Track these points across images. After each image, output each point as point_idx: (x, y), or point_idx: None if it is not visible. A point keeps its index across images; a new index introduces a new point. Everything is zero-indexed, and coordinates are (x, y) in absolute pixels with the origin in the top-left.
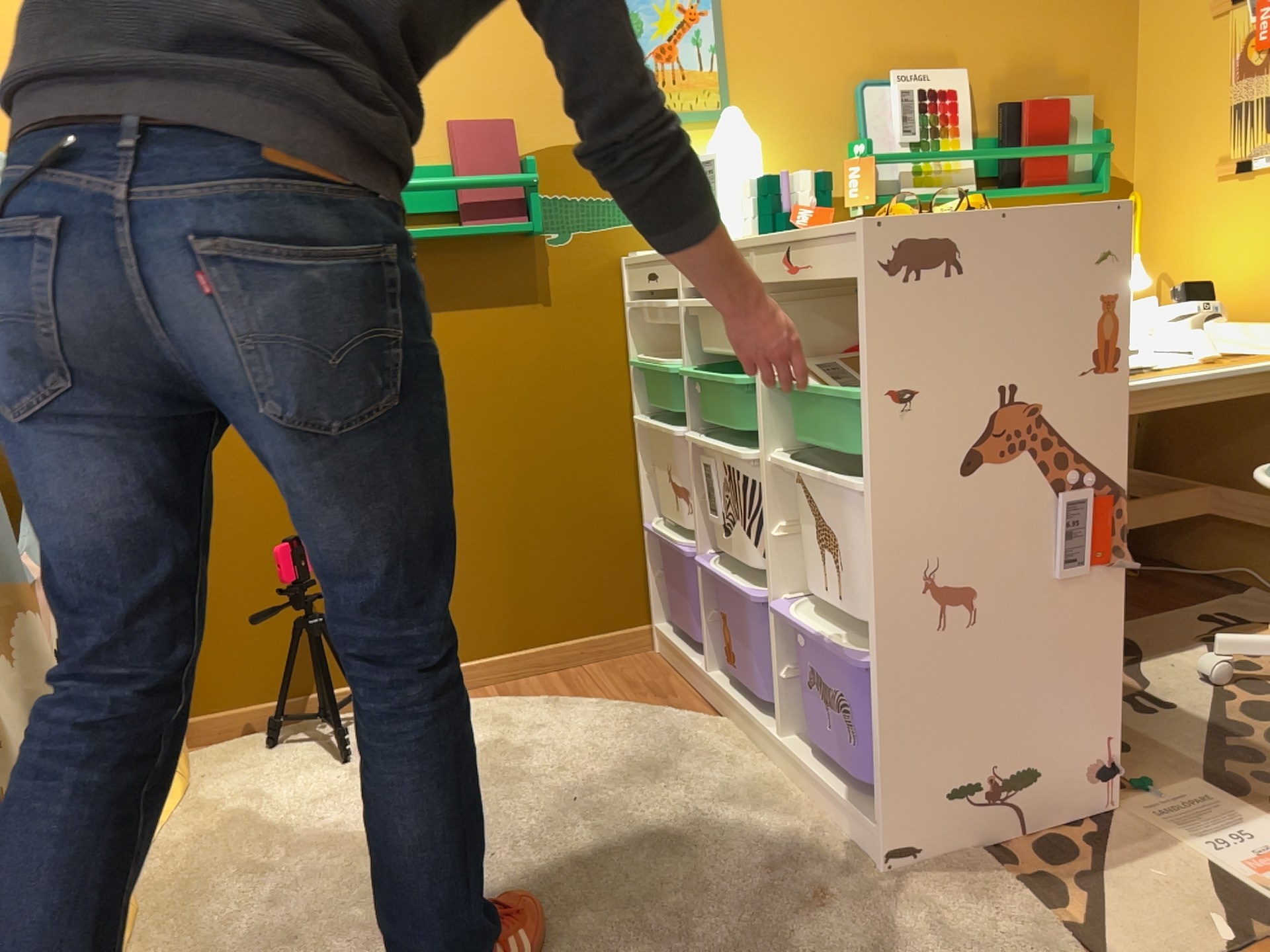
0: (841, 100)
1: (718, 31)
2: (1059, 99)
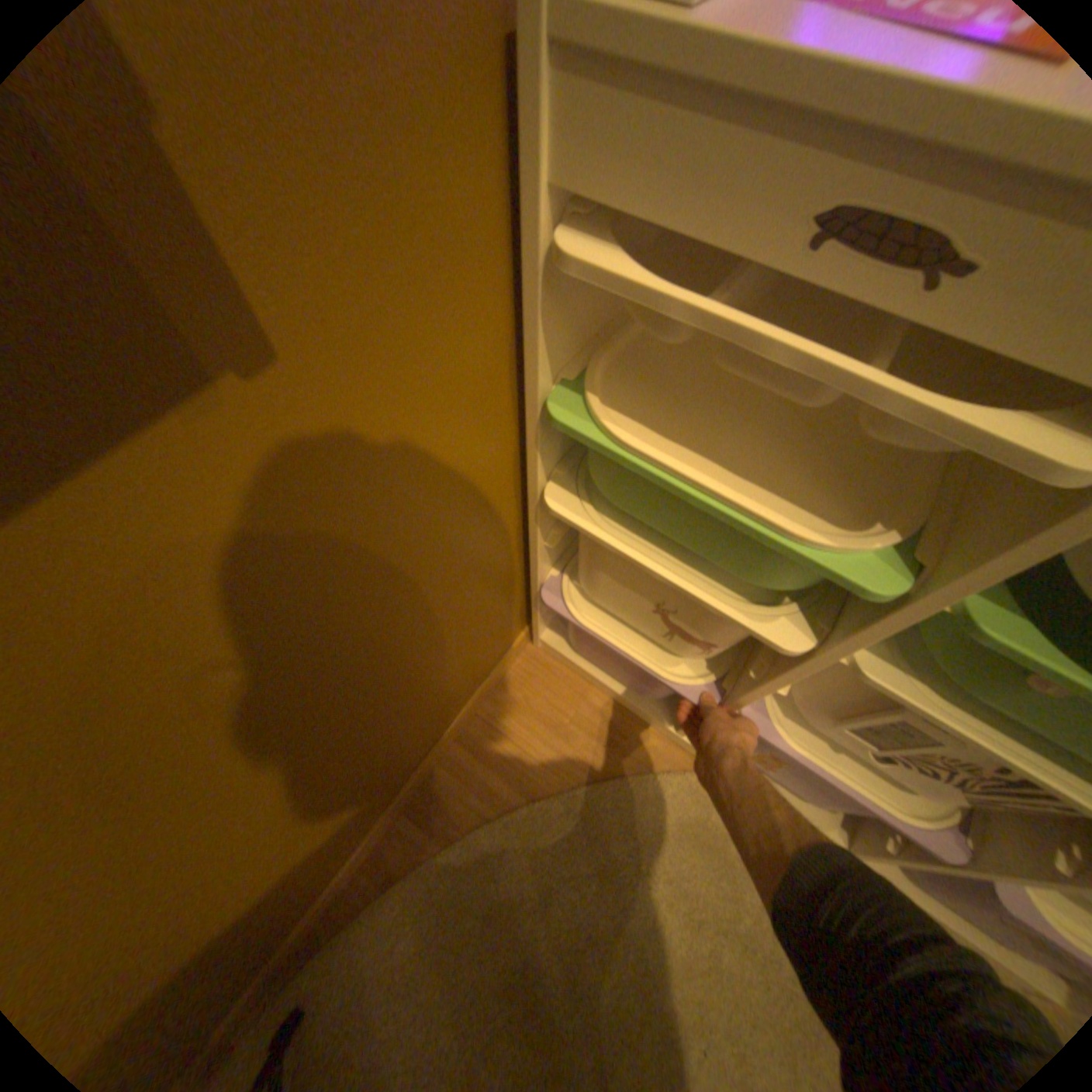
0: None
1: None
2: None
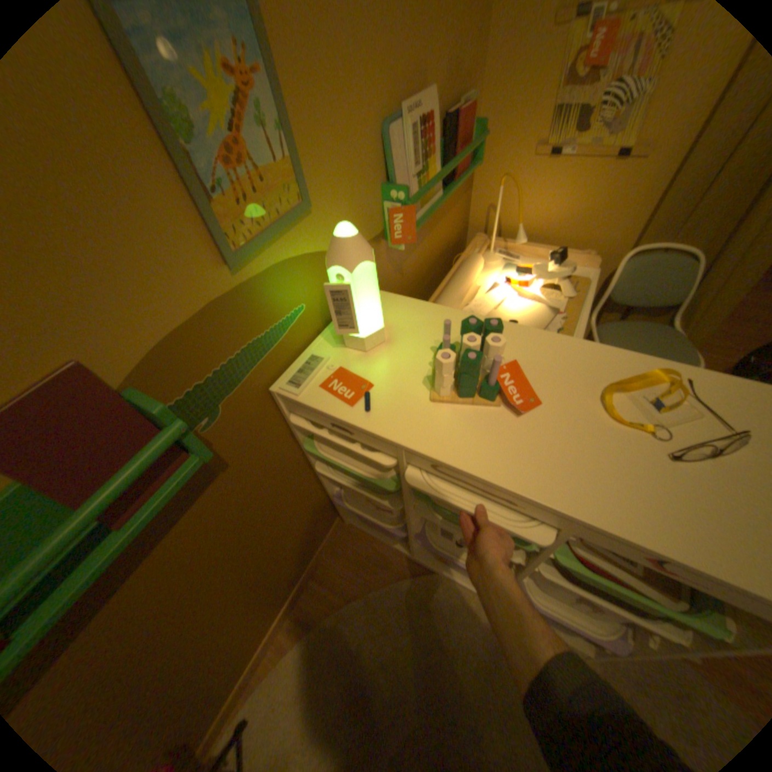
0: (375, 144)
1: (278, 94)
2: (471, 98)
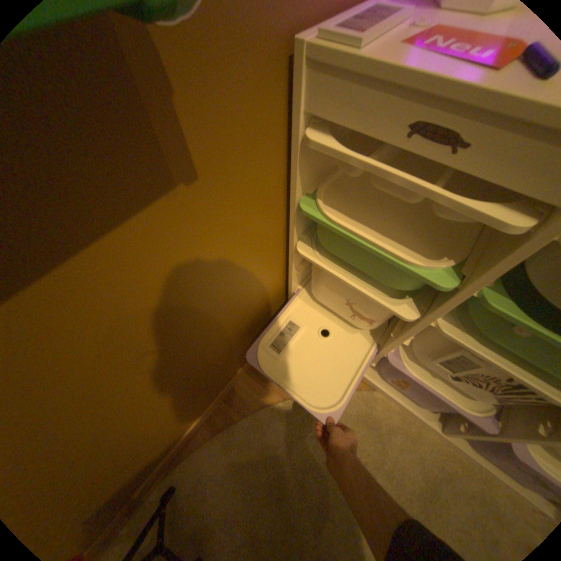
0: None
1: None
2: None
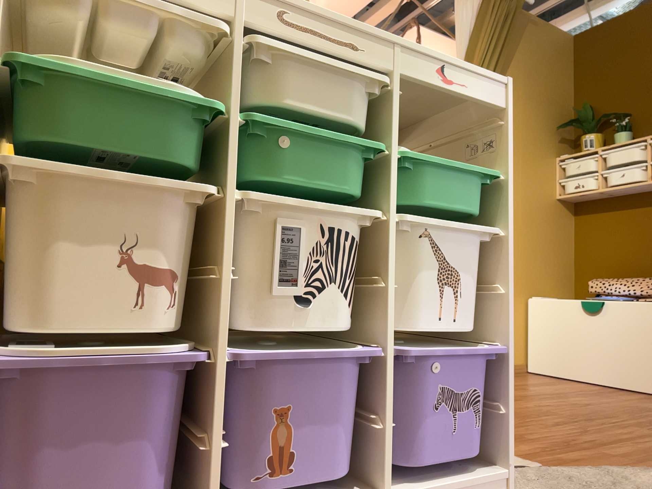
0: None
1: None
2: None
